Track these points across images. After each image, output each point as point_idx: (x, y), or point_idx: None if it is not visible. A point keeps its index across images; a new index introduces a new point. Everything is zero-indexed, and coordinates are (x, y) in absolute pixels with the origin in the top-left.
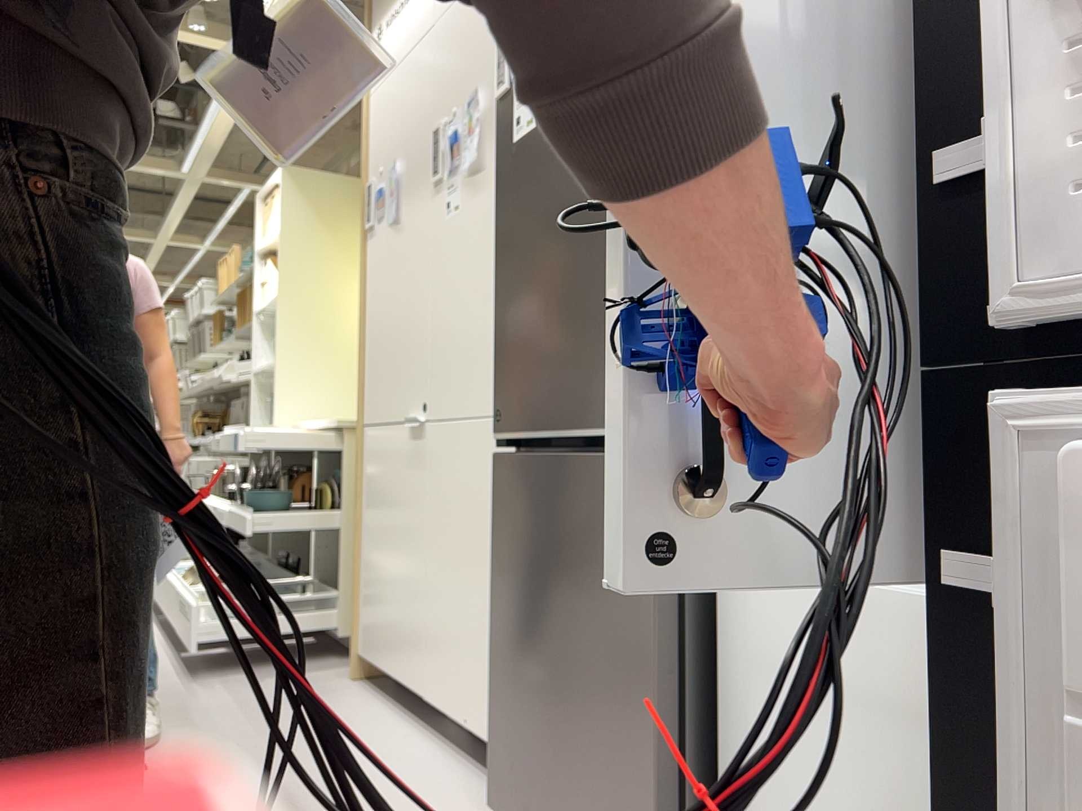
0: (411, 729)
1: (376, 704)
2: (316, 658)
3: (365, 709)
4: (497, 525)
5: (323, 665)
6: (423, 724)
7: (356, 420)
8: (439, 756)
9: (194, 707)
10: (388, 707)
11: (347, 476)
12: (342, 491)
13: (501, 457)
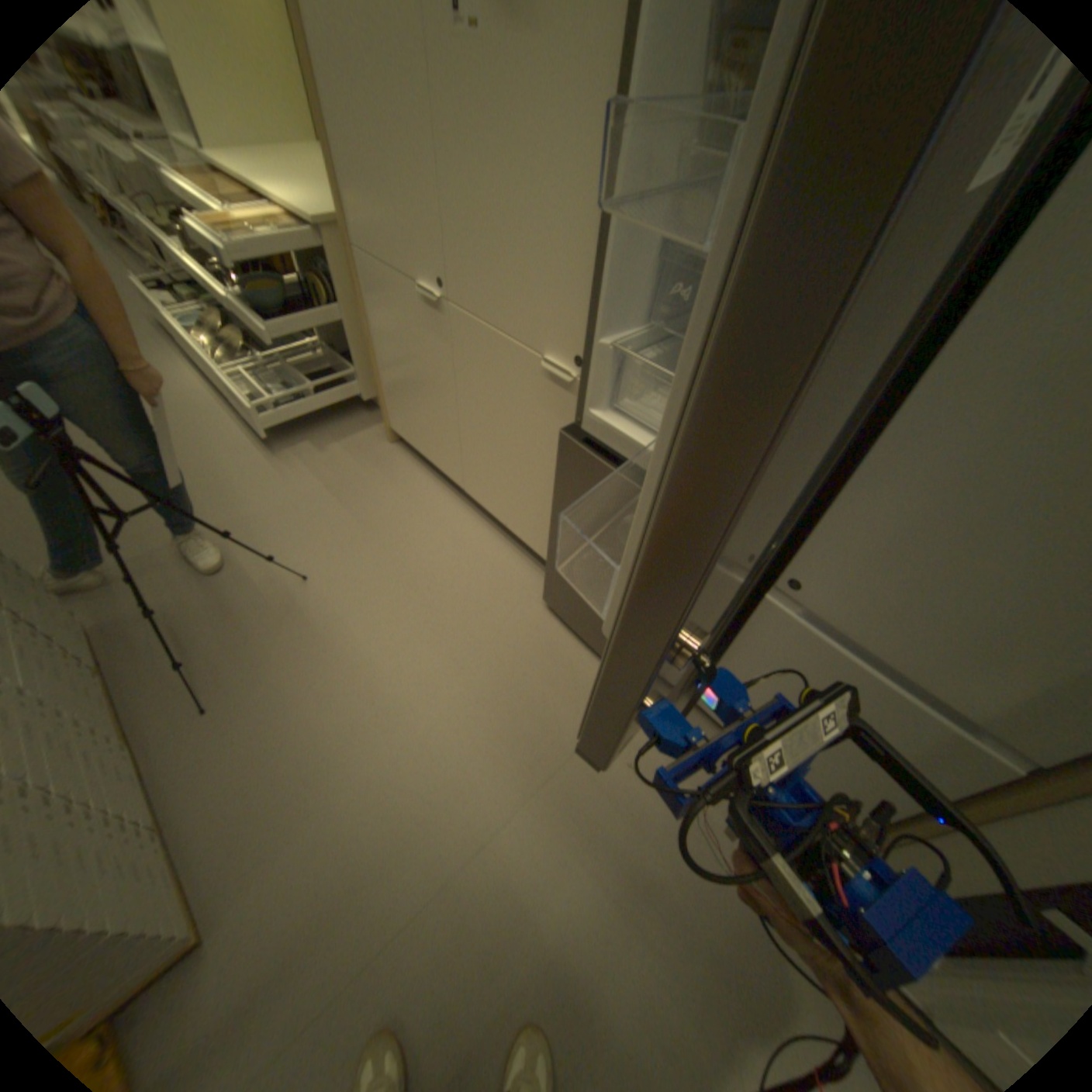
0: (456, 502)
1: (420, 473)
2: (349, 413)
3: (415, 479)
4: (562, 479)
5: (359, 423)
6: (461, 495)
7: (327, 209)
8: (485, 530)
9: (293, 490)
10: (429, 476)
11: (336, 274)
12: (332, 282)
13: (569, 434)
